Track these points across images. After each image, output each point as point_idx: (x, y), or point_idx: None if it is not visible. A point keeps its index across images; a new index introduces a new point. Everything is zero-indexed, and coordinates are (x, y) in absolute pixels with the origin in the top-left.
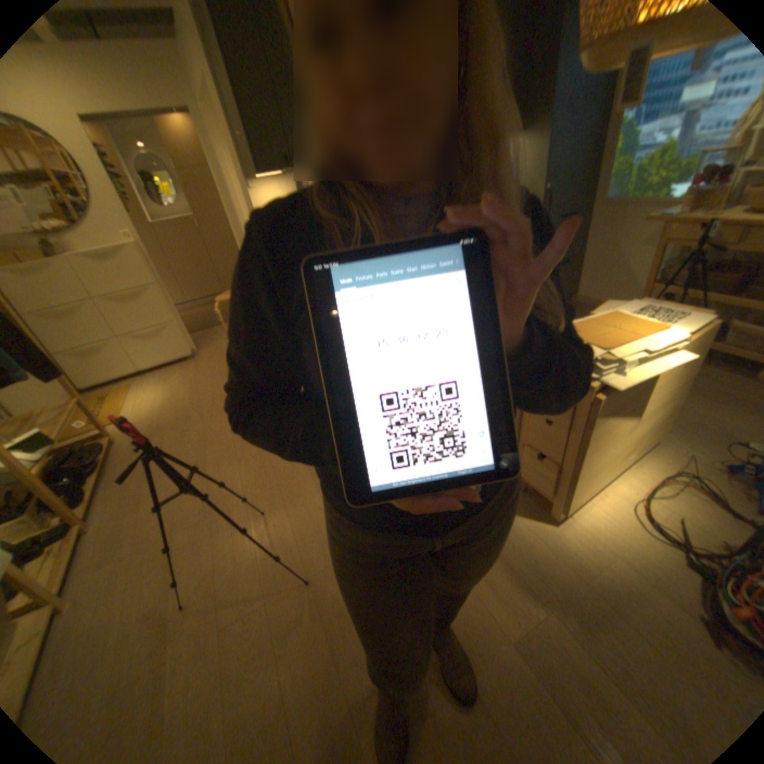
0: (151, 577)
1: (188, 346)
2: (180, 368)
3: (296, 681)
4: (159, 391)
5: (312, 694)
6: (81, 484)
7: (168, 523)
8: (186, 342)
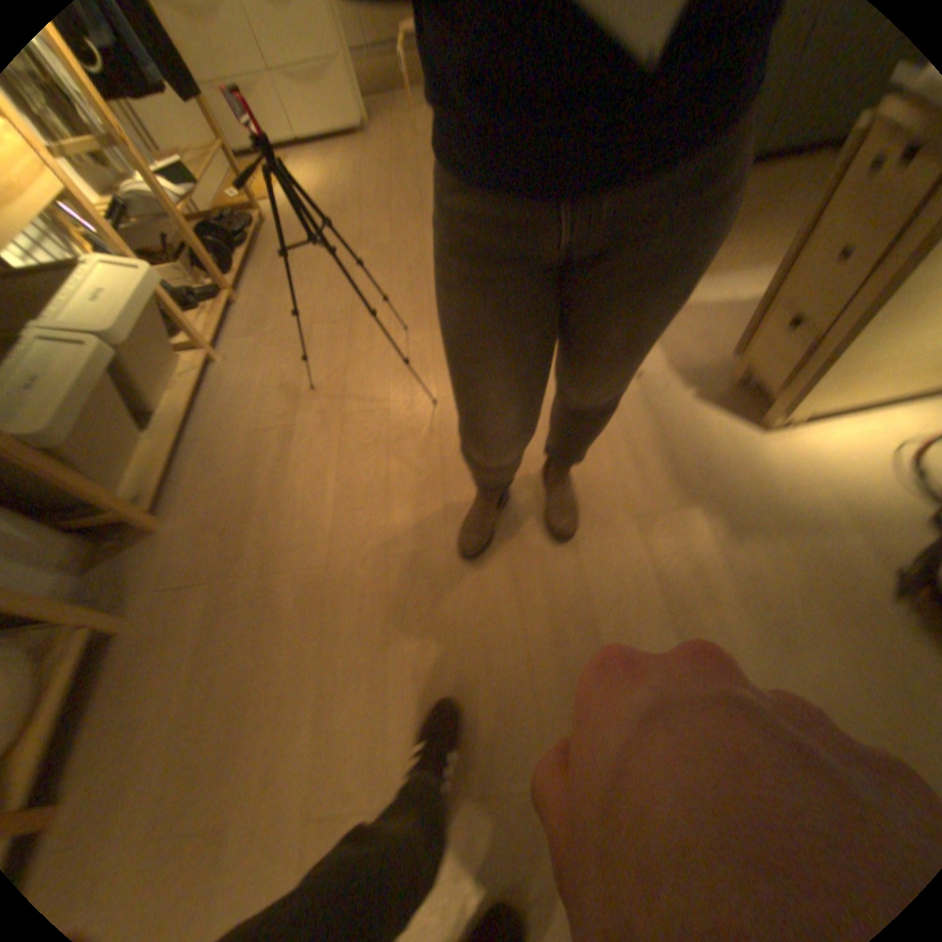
0: (289, 354)
1: (357, 108)
2: (344, 141)
3: (402, 470)
4: (317, 166)
5: (413, 483)
6: (230, 250)
7: (309, 311)
8: (355, 99)
